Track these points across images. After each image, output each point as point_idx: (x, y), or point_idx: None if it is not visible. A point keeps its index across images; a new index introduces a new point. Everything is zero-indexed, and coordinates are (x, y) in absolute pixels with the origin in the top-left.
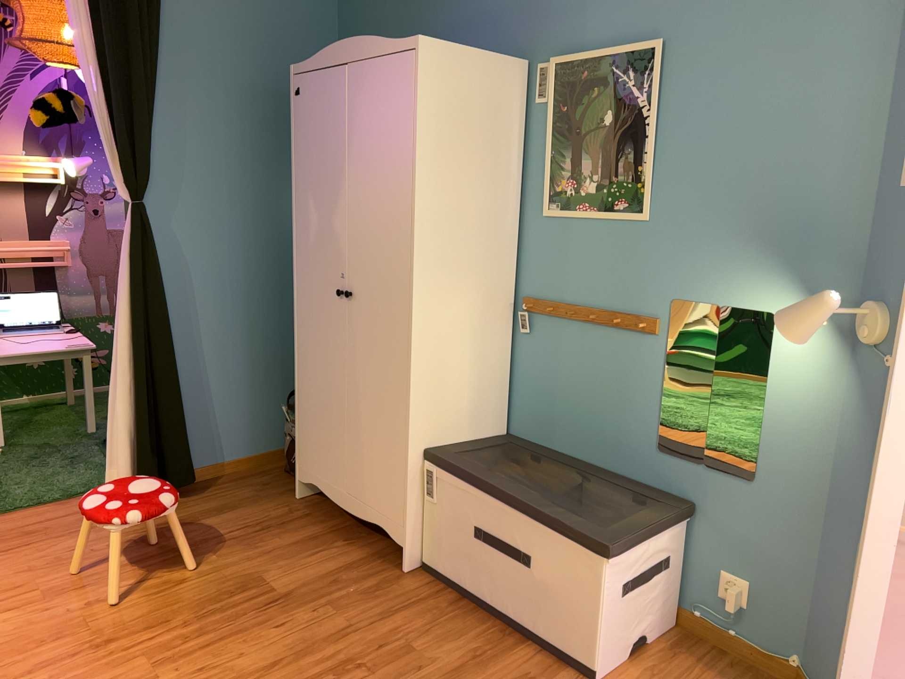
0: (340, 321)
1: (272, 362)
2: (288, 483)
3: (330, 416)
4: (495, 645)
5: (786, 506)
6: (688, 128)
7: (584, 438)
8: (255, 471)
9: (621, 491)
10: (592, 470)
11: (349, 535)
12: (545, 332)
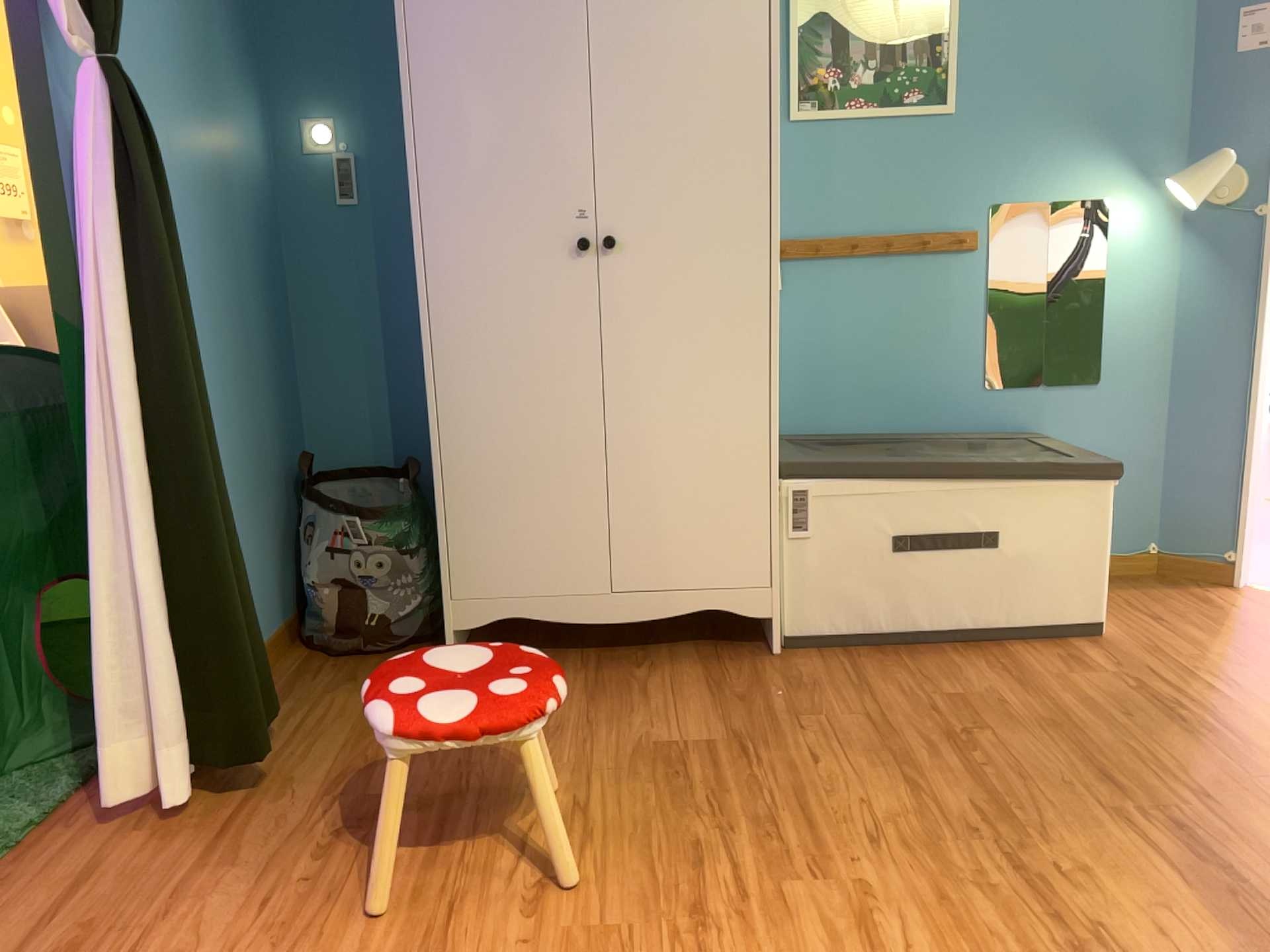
0: (576, 297)
1: (256, 453)
2: (384, 656)
3: (555, 474)
4: (982, 655)
5: (1134, 398)
6: (995, 1)
7: (880, 408)
8: (289, 668)
9: (960, 449)
10: (924, 435)
11: (623, 659)
12: (803, 284)
